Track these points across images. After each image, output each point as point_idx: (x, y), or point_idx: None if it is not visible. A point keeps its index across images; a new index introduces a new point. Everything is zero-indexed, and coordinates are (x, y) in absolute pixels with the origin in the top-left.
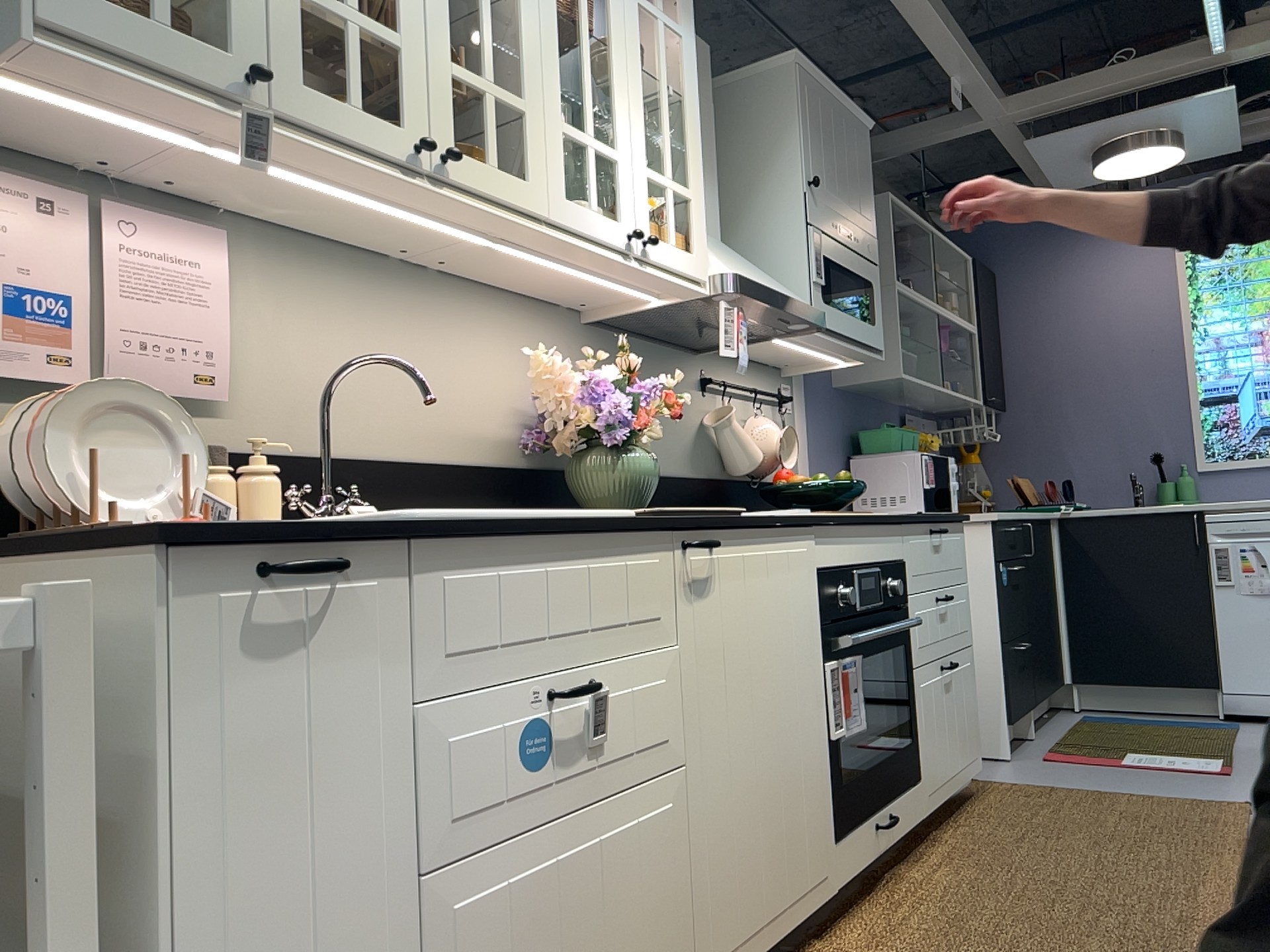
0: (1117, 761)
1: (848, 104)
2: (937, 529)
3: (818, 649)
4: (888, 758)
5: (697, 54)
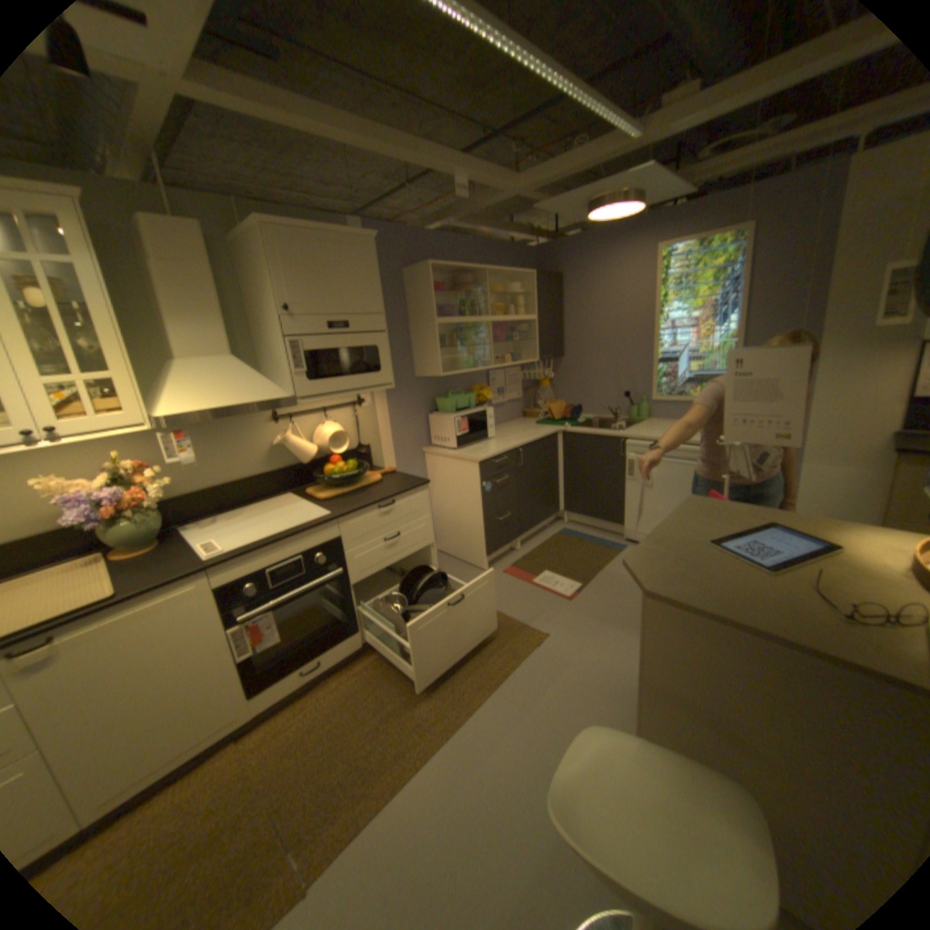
0: (530, 580)
1: (336, 229)
2: (384, 503)
3: (214, 628)
4: (314, 639)
5: (177, 230)
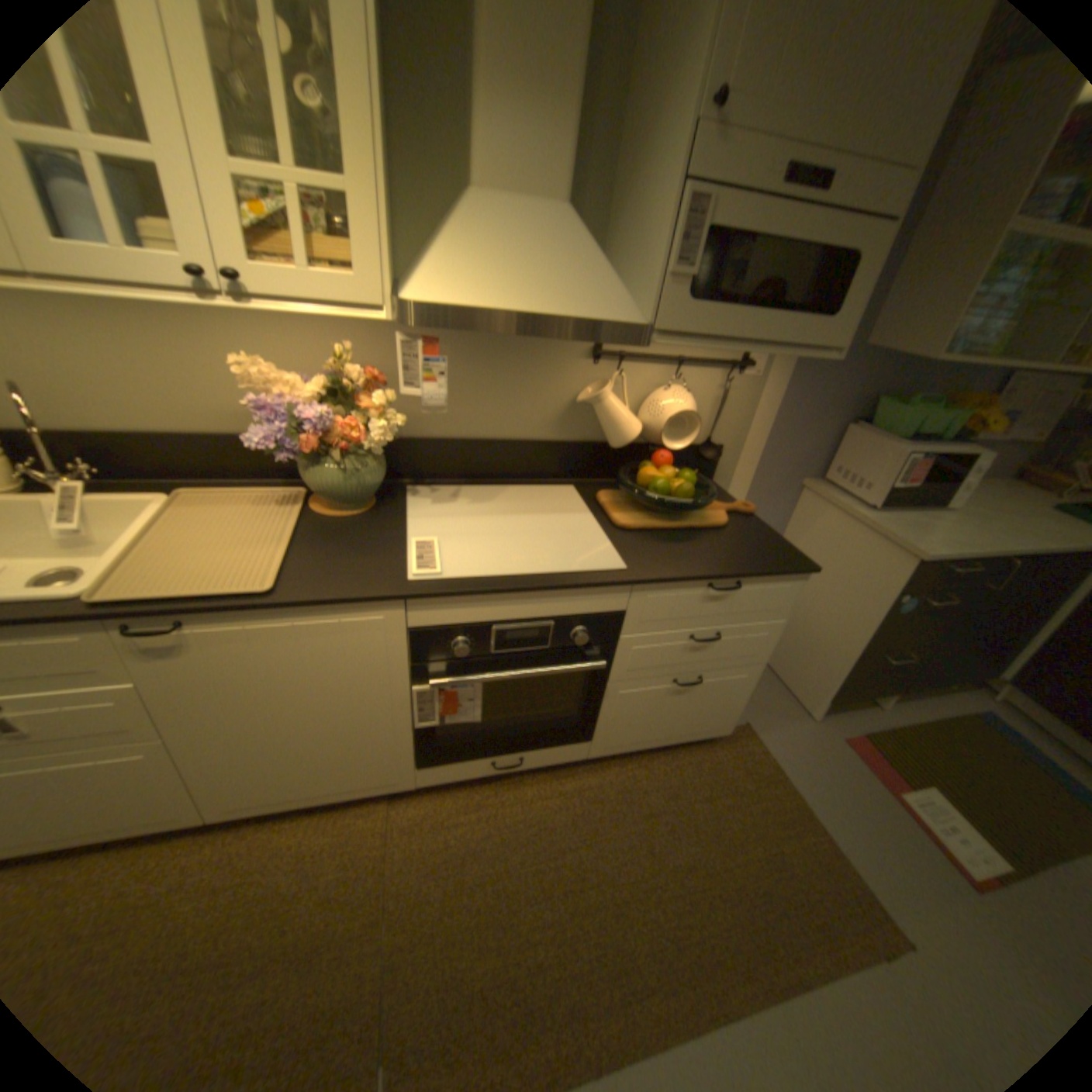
0: (900, 793)
1: None
2: (722, 584)
3: (397, 679)
4: (527, 733)
5: None
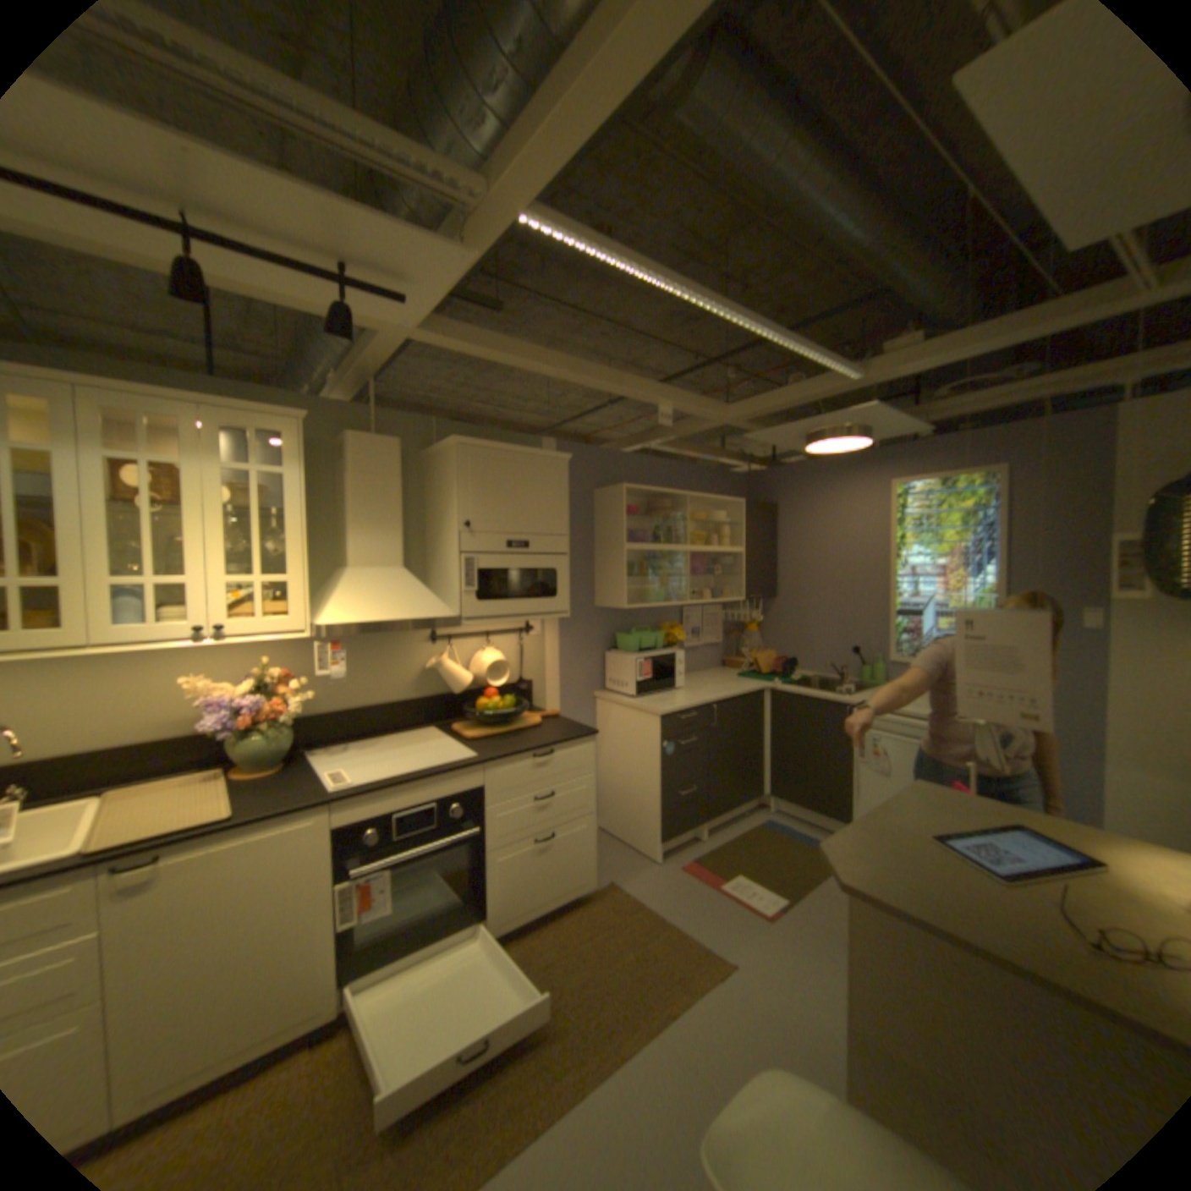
0: (719, 886)
1: (532, 451)
2: (542, 752)
3: (323, 880)
4: (432, 919)
5: (380, 447)
